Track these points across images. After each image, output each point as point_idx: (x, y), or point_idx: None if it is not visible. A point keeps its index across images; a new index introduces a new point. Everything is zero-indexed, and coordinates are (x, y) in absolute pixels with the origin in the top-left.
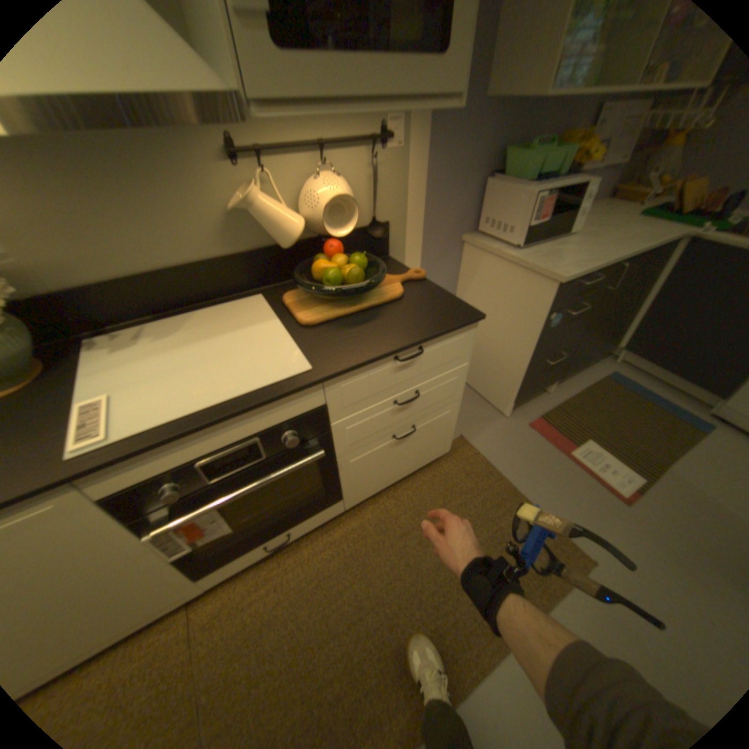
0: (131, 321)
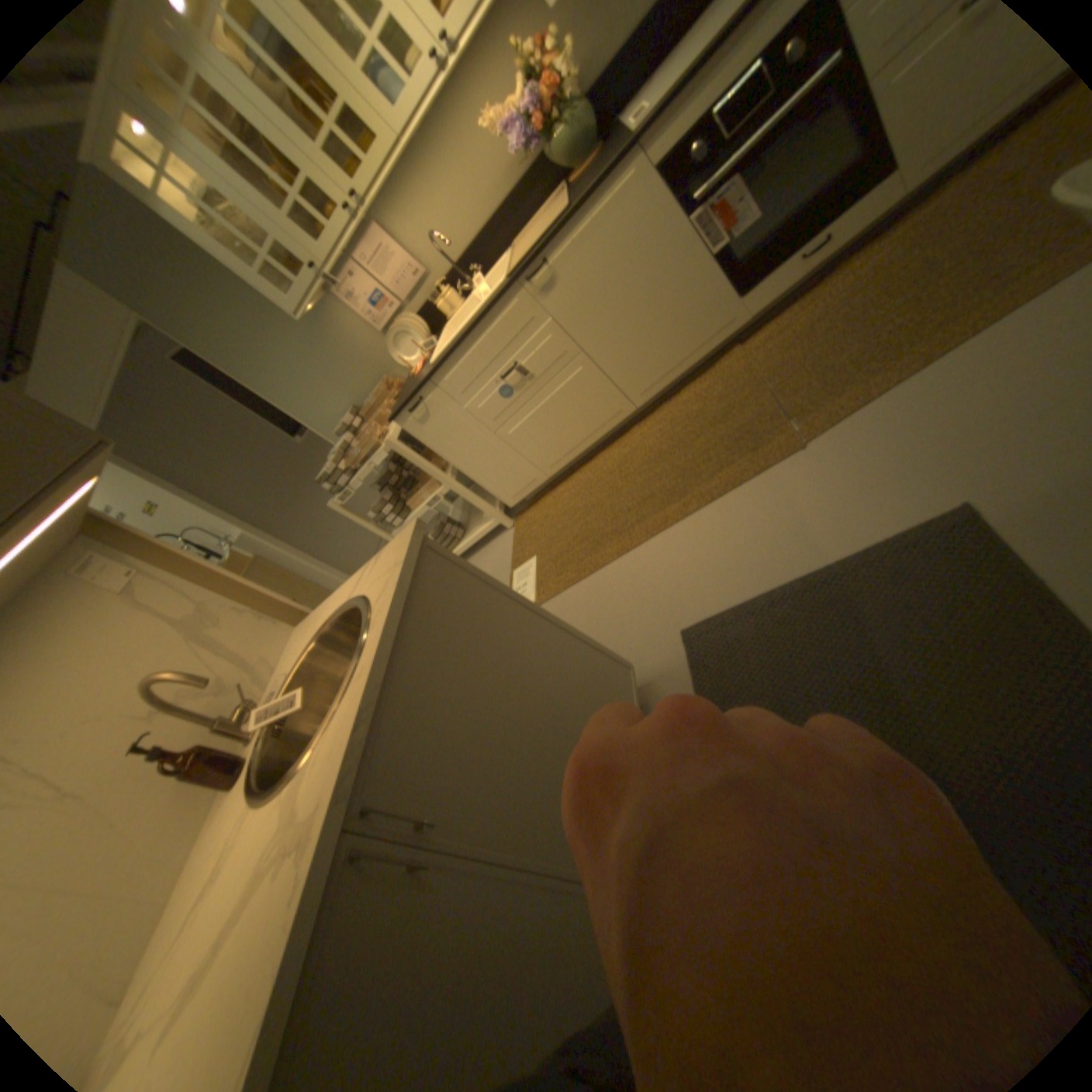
0: (643, 83)
